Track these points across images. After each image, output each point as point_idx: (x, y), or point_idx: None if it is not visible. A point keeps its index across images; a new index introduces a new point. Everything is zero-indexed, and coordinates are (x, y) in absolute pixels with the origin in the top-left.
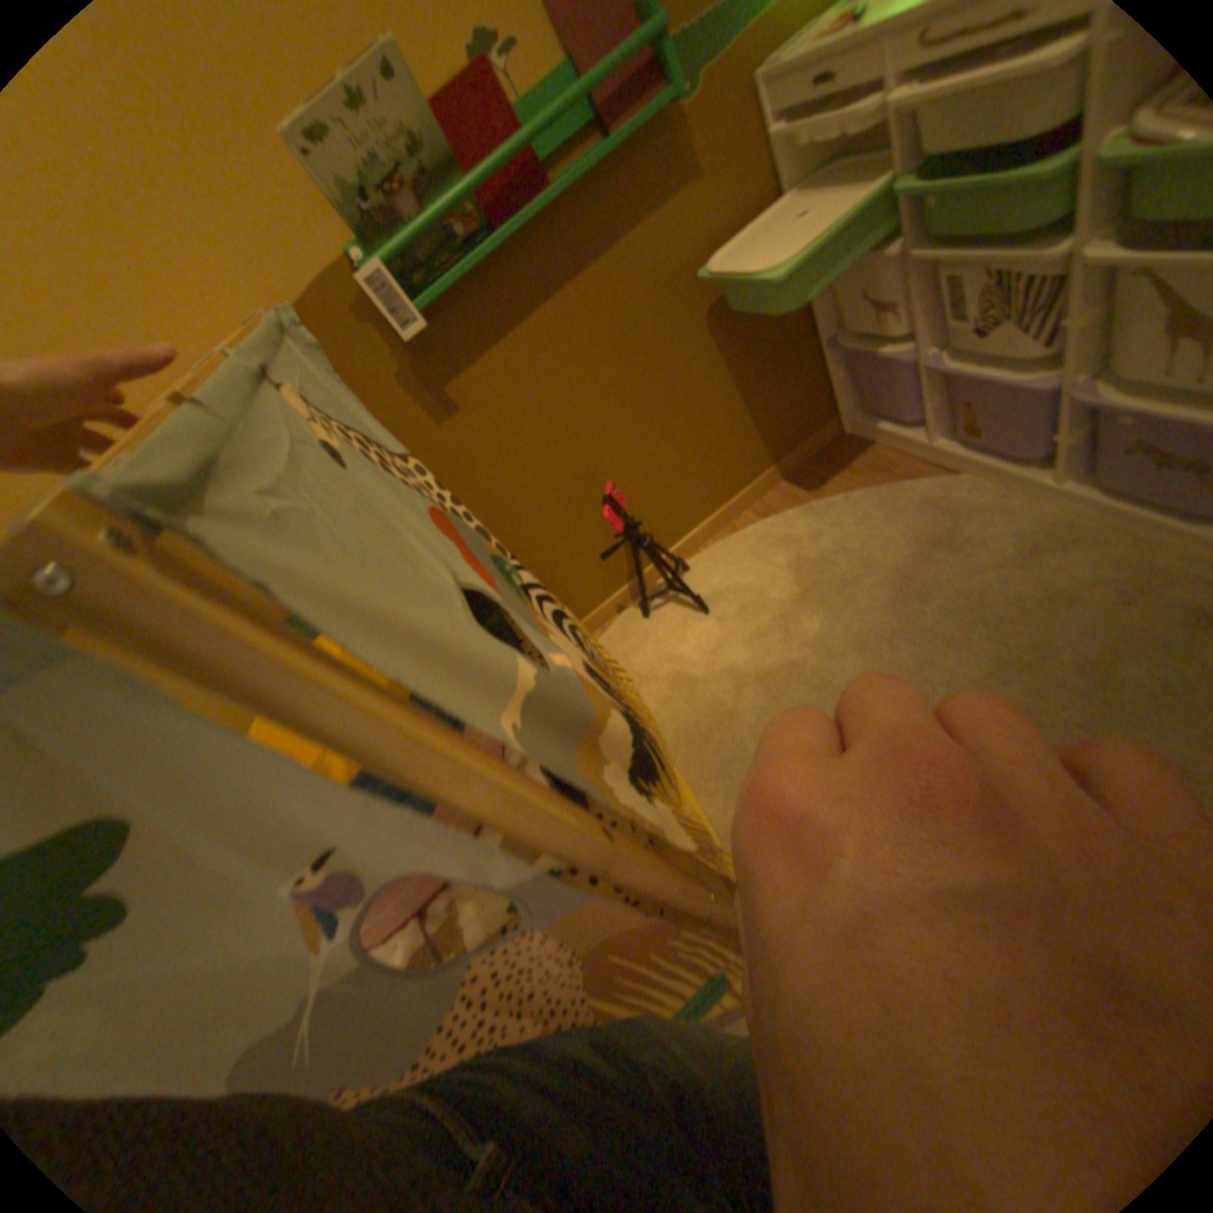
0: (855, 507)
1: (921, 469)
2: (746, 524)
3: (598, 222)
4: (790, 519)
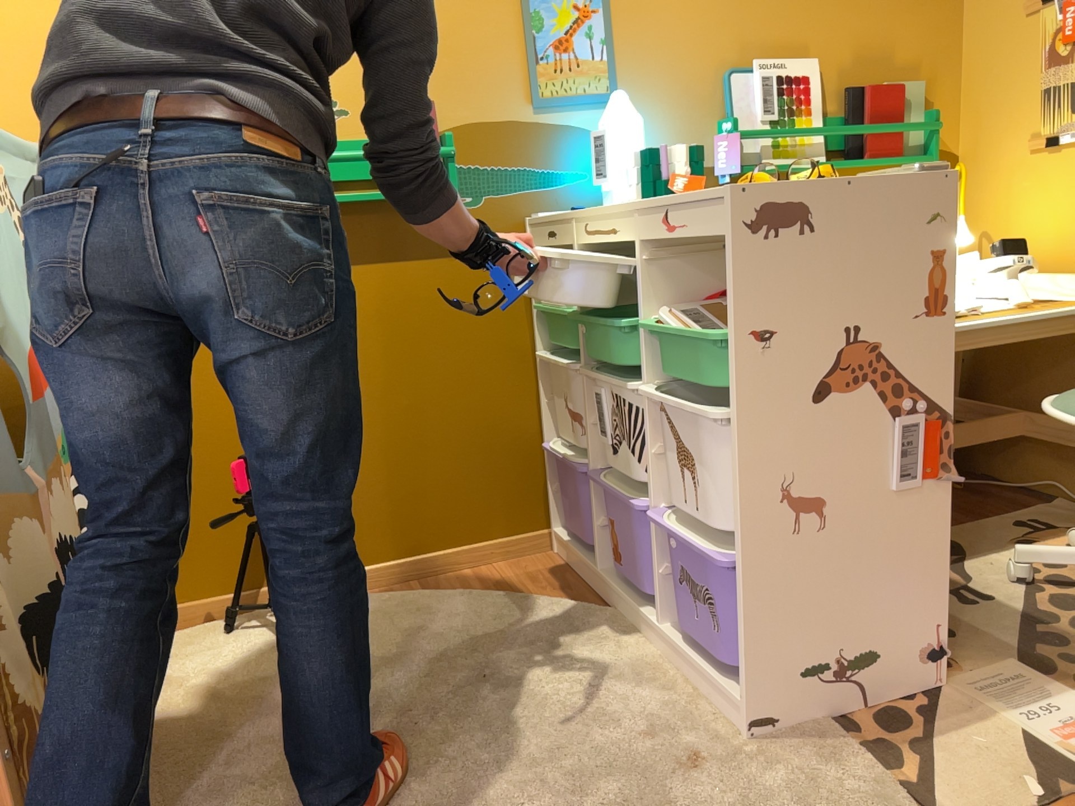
0: (505, 604)
1: (585, 598)
2: (402, 590)
3: (363, 242)
4: (442, 596)
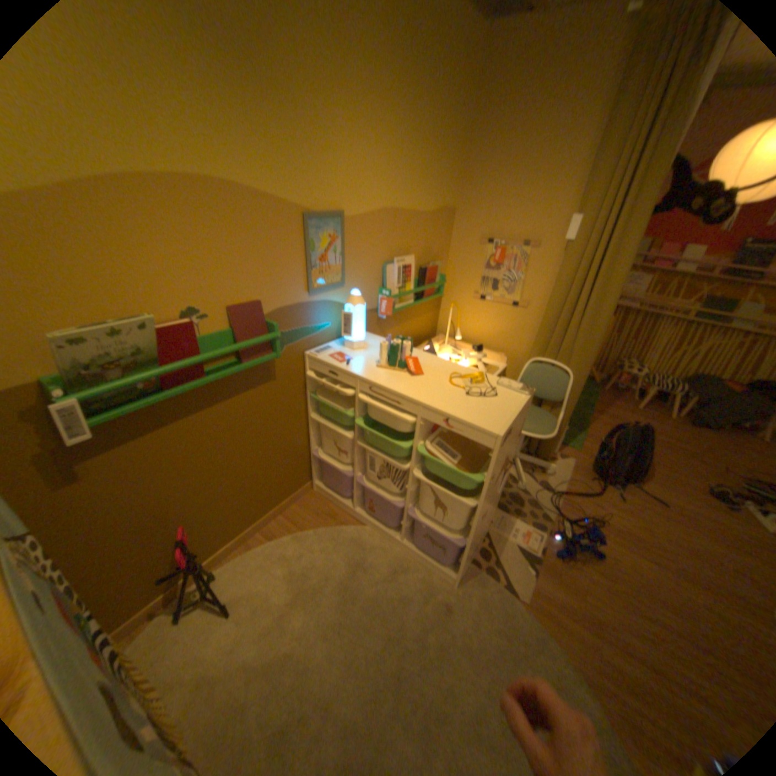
0: (320, 540)
1: (348, 521)
2: (257, 545)
3: (222, 391)
4: (285, 545)
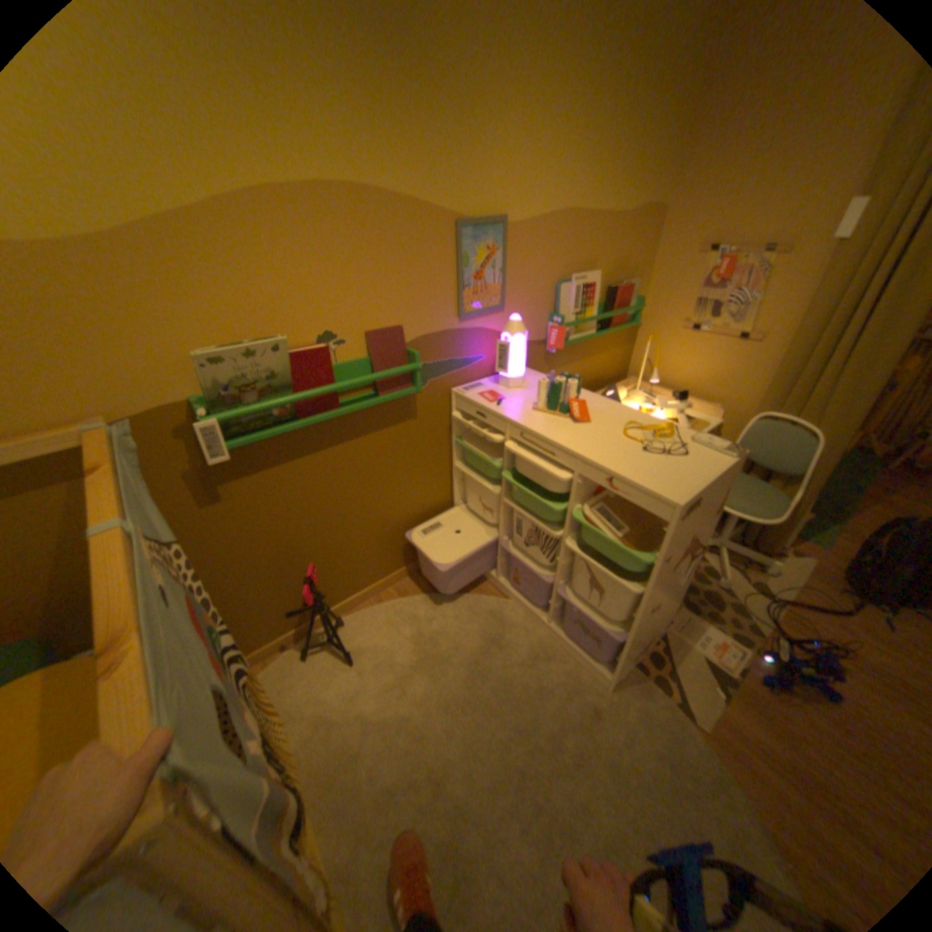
0: (455, 605)
1: (490, 590)
2: (389, 599)
3: (357, 426)
4: (417, 604)
